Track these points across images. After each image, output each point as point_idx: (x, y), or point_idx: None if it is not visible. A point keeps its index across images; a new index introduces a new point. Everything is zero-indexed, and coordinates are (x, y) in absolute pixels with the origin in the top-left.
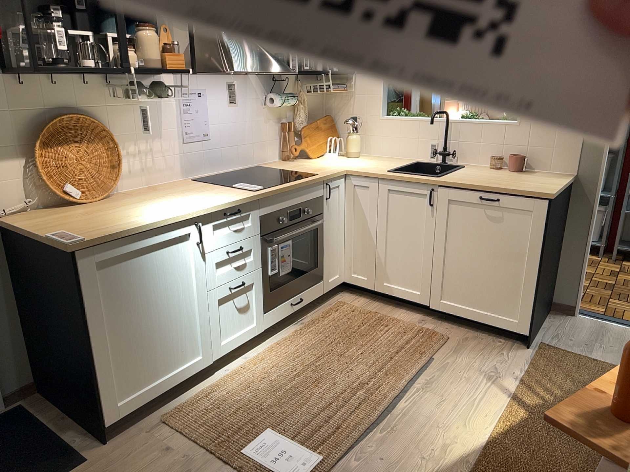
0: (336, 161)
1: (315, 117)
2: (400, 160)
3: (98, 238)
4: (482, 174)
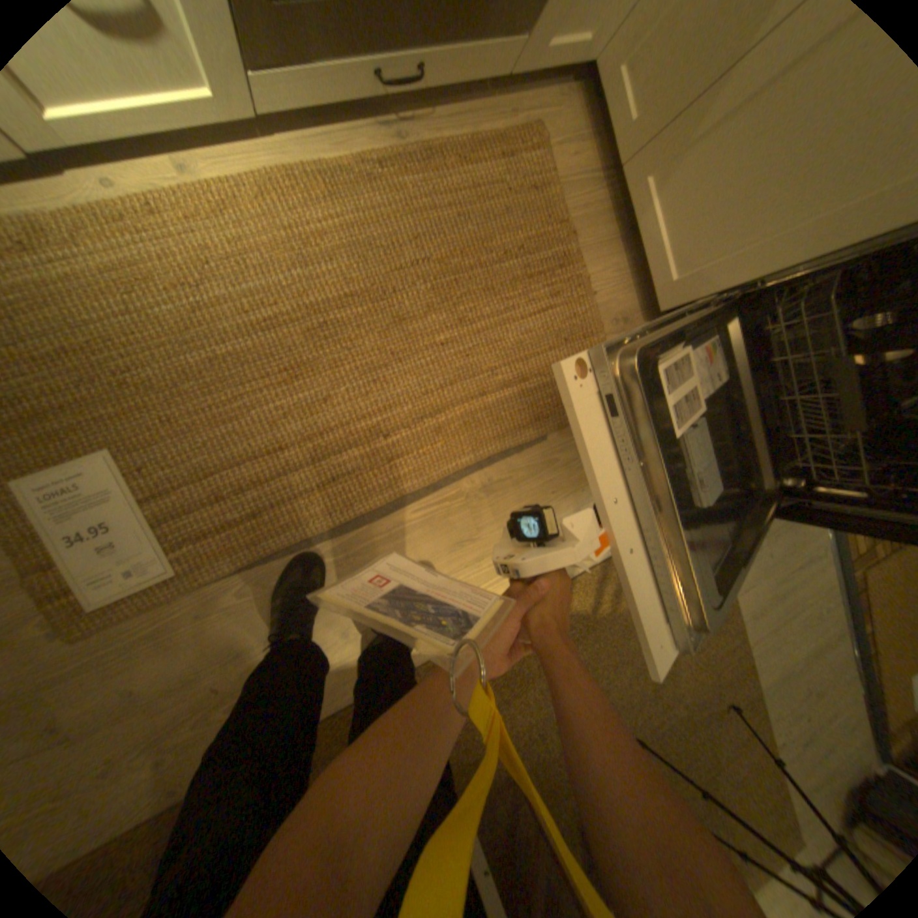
0: None
1: None
2: None
3: None
4: None
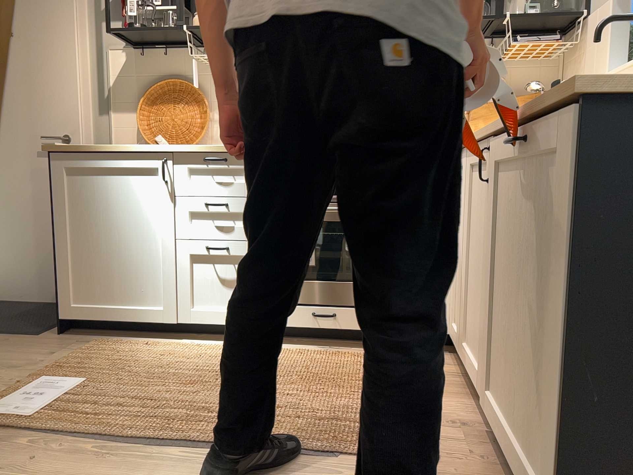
0: None
1: None
2: None
3: (66, 146)
4: None
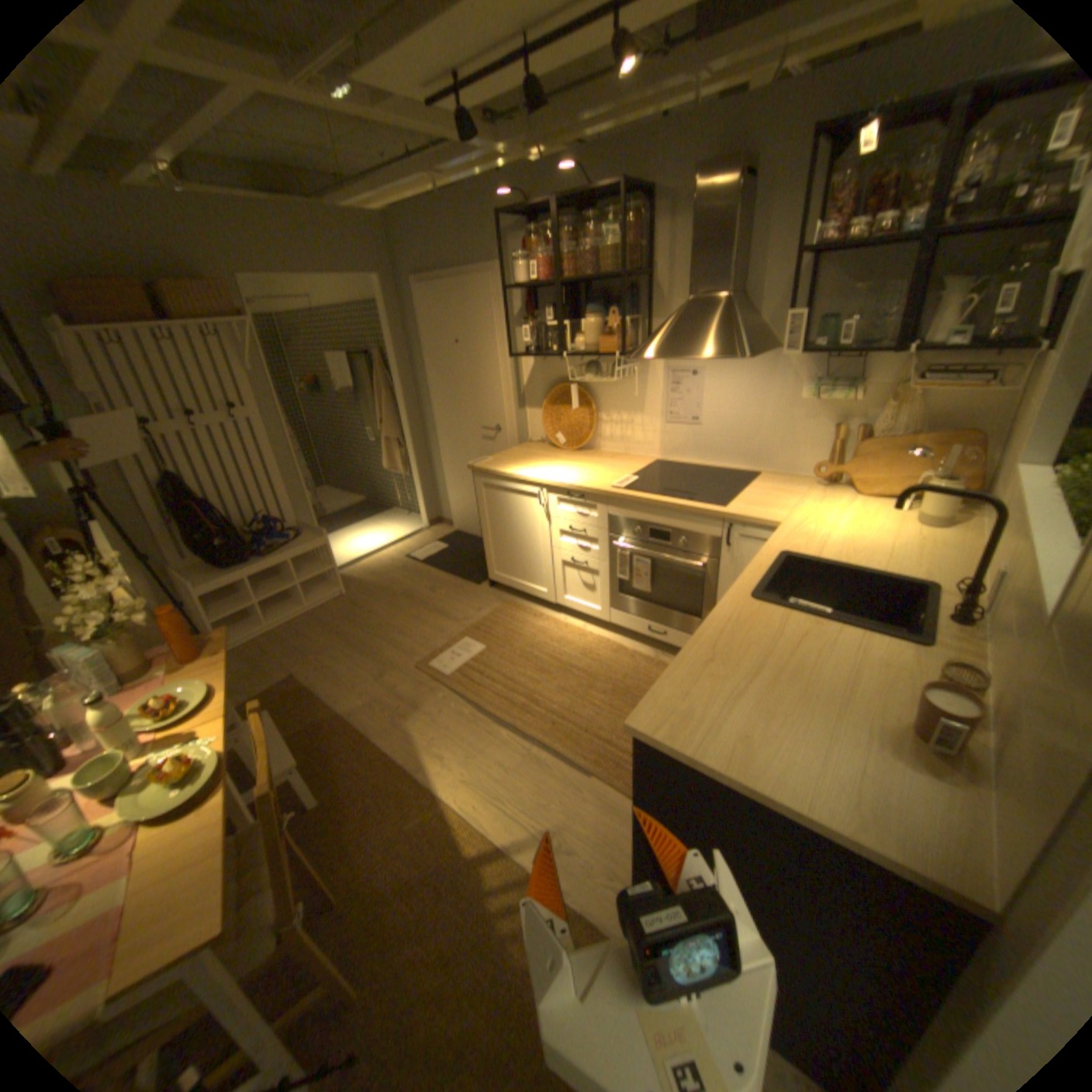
0: (863, 512)
1: (967, 428)
2: (944, 569)
3: (480, 468)
4: (826, 660)
